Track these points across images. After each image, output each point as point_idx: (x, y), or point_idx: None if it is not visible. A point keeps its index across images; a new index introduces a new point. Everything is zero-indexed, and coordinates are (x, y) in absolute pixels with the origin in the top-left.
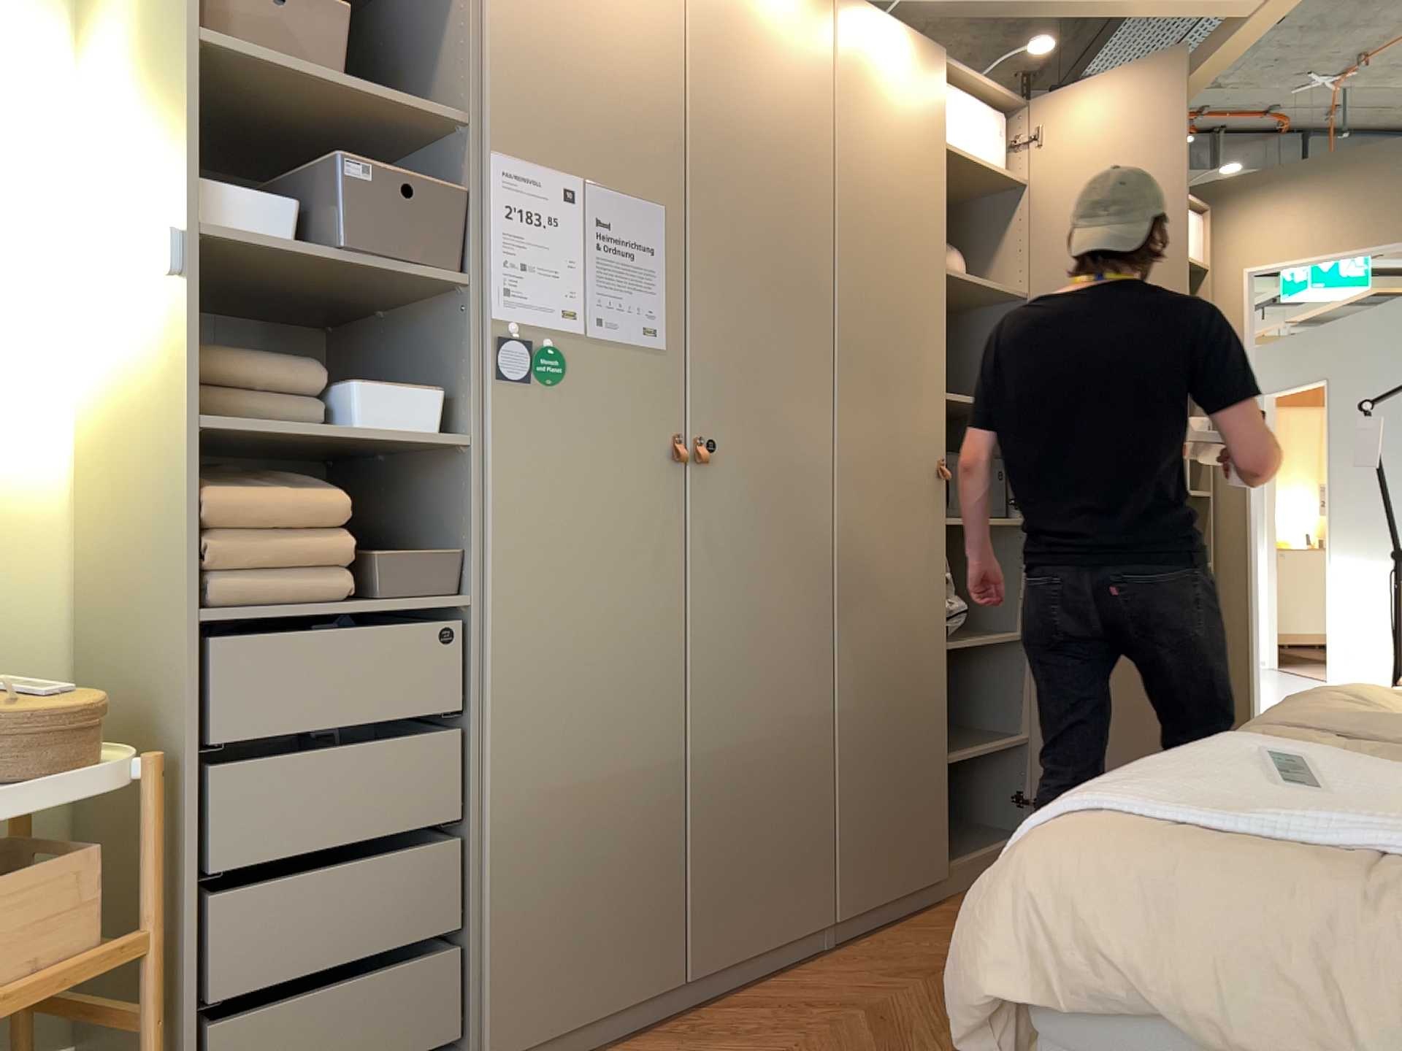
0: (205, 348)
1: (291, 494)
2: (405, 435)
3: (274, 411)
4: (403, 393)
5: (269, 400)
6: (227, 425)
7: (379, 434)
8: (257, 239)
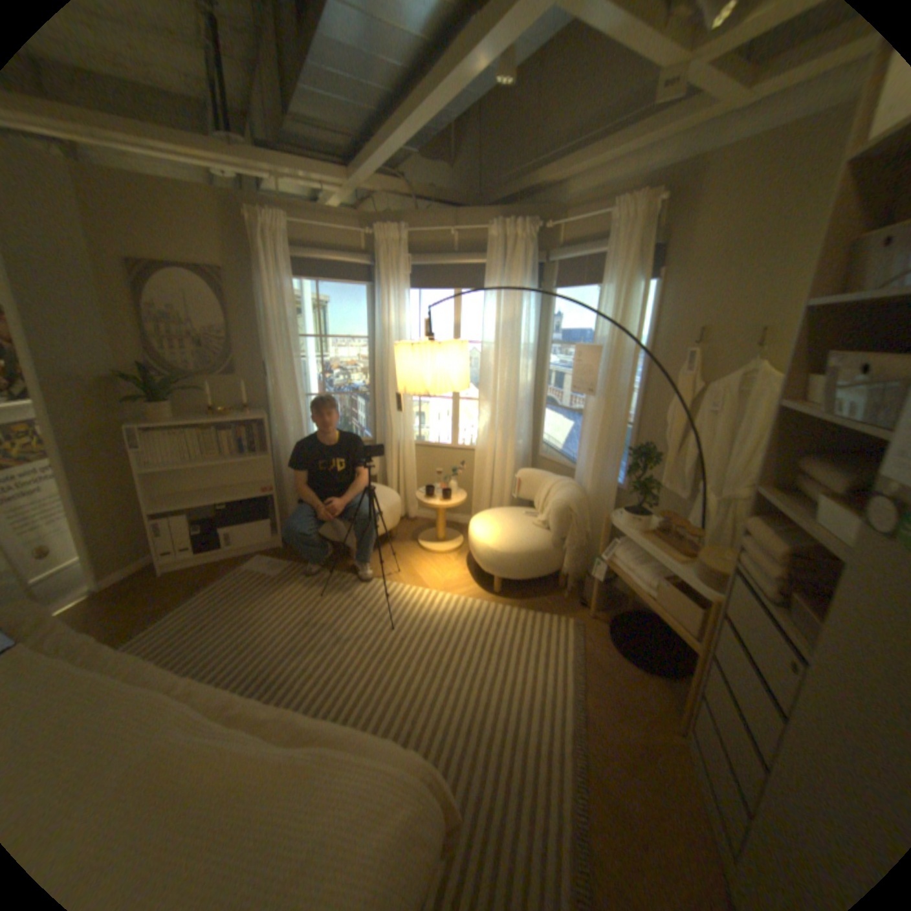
0: (821, 459)
1: (776, 538)
2: (829, 539)
3: (820, 499)
4: (844, 512)
5: (828, 493)
6: (768, 495)
7: (818, 530)
8: (810, 405)
